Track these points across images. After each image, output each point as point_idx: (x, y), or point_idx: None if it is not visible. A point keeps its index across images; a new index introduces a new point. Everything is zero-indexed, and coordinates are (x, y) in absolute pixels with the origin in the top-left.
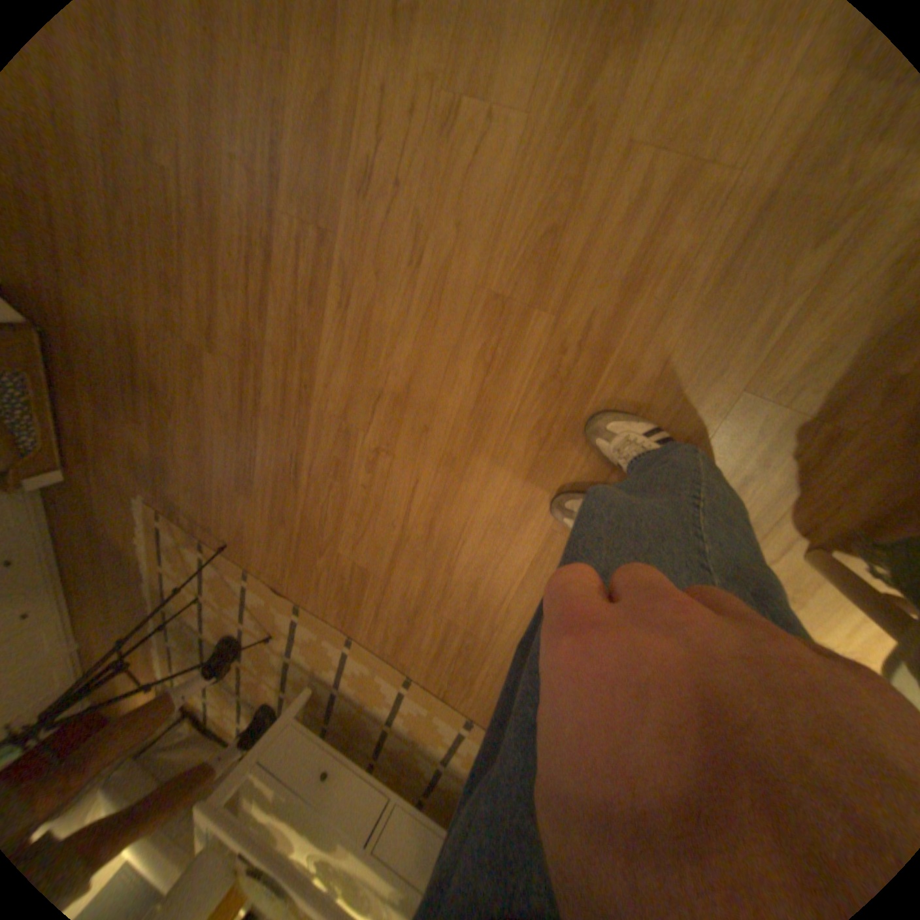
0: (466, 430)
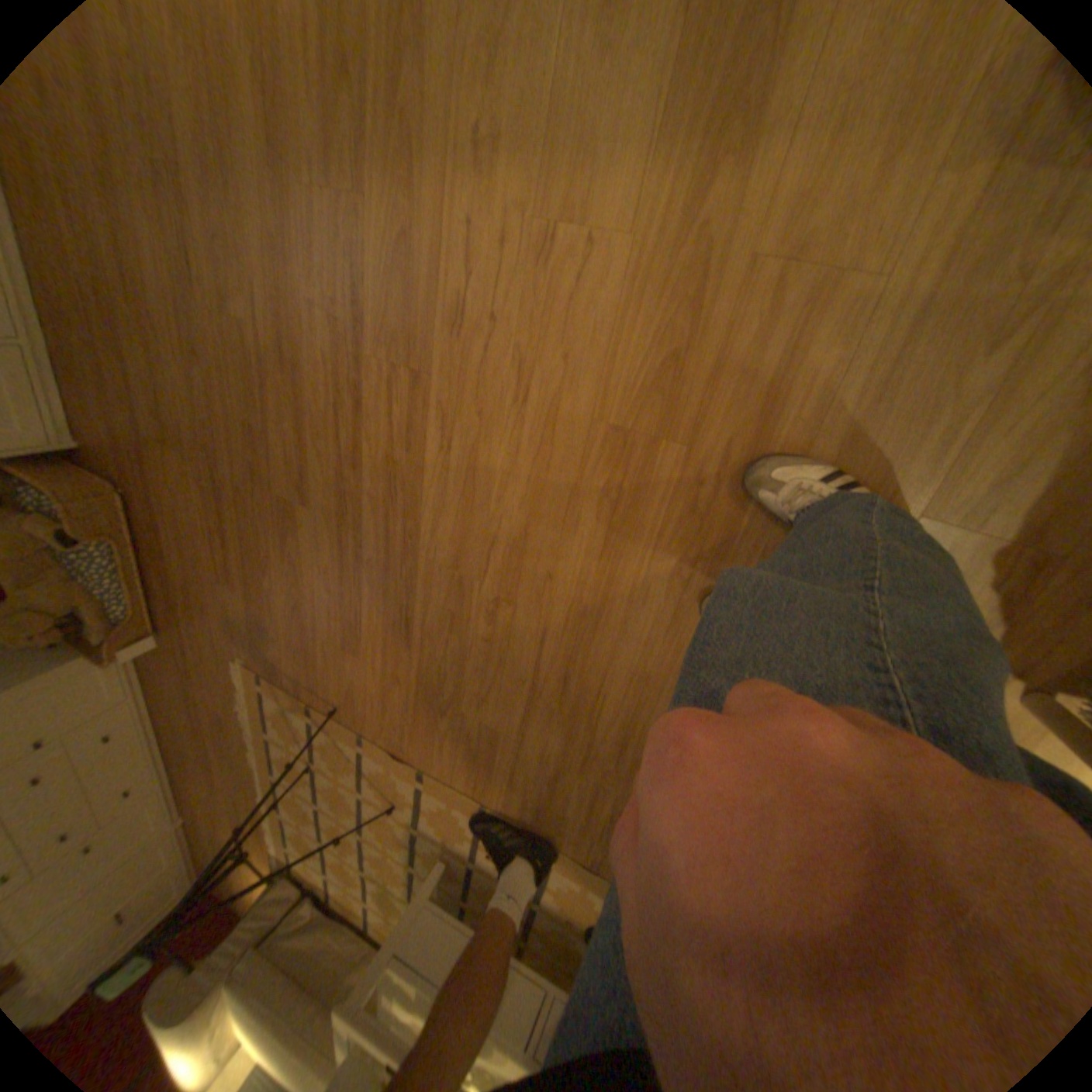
0: (596, 574)
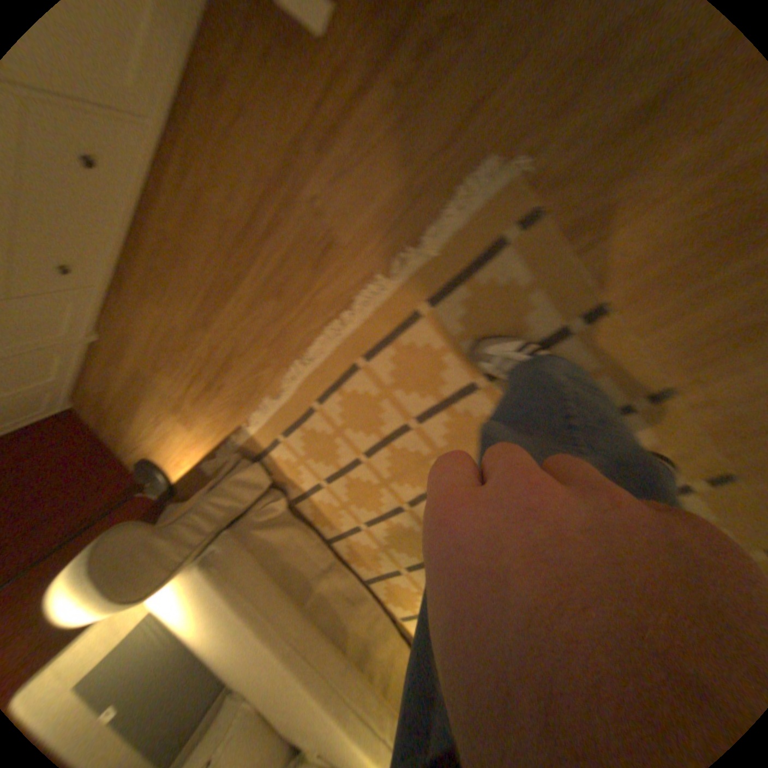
0: None
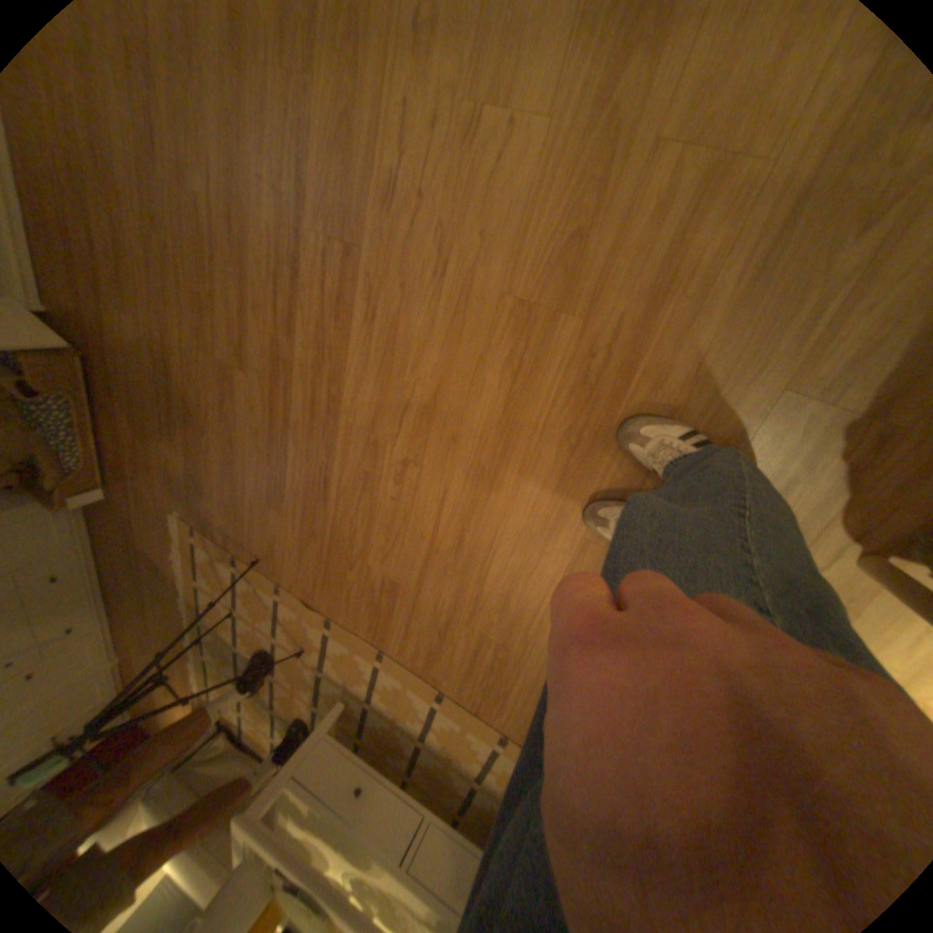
0: (494, 439)
